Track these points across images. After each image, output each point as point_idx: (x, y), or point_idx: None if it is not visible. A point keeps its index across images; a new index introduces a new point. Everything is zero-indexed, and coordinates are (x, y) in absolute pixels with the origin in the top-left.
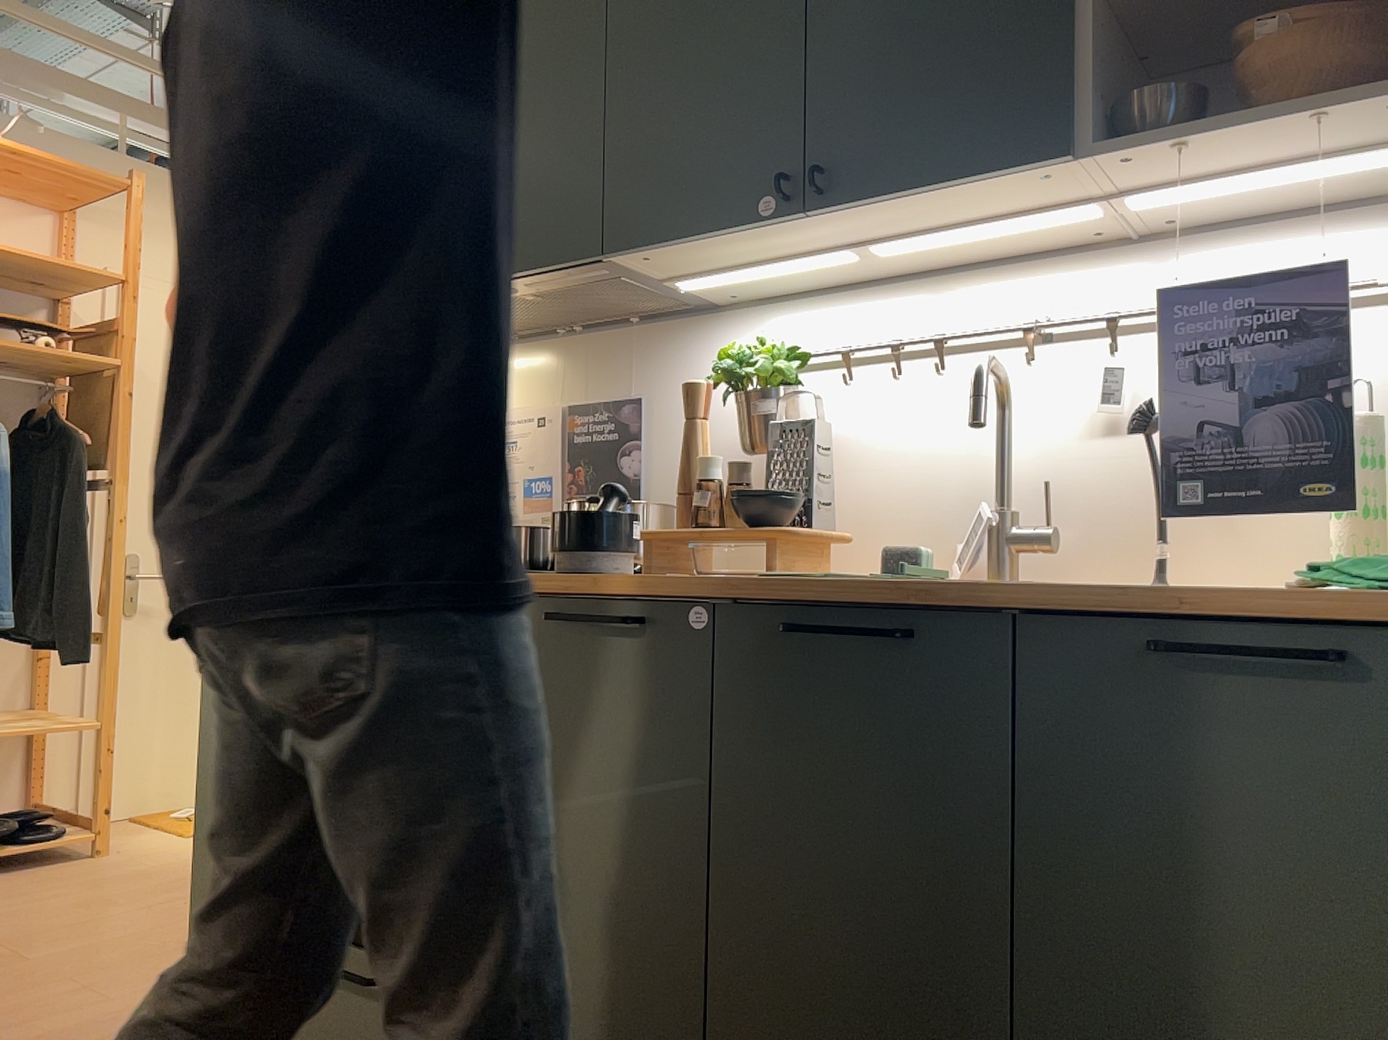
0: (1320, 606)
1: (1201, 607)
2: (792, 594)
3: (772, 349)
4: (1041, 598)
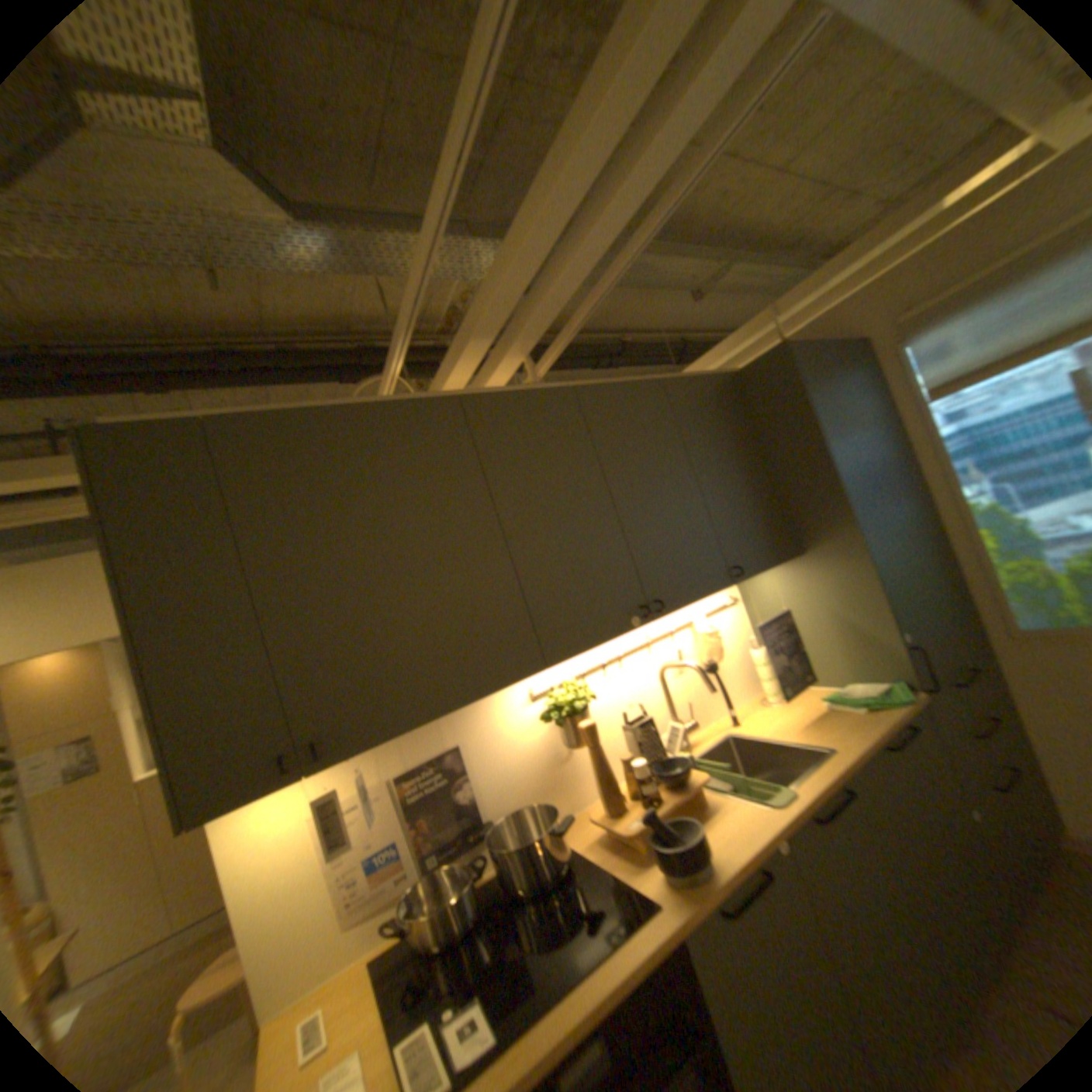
0: (908, 718)
1: (893, 732)
2: (815, 806)
3: (582, 688)
4: (871, 753)
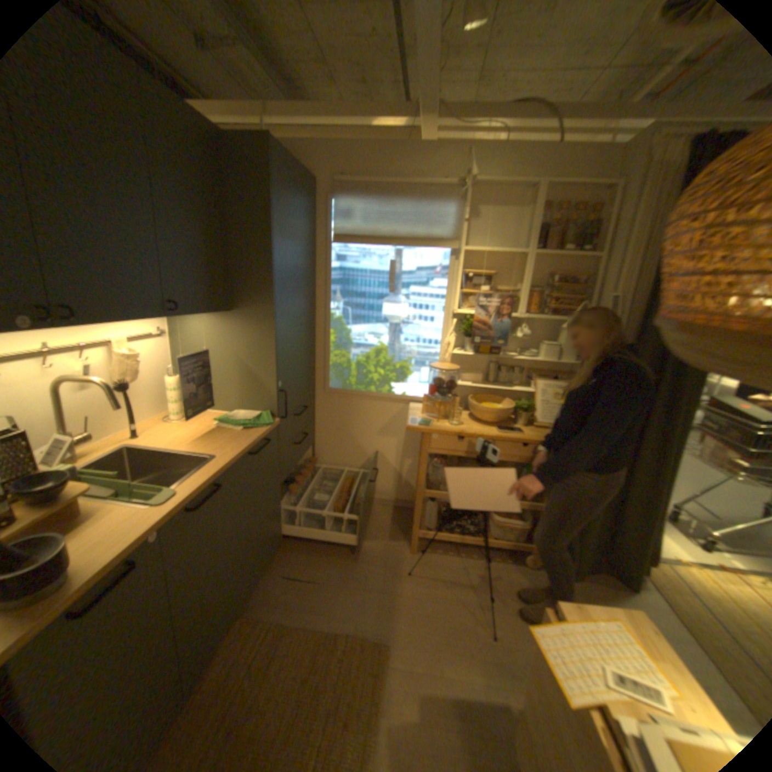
0: (267, 434)
1: (256, 443)
2: (189, 499)
3: None
4: (239, 457)
